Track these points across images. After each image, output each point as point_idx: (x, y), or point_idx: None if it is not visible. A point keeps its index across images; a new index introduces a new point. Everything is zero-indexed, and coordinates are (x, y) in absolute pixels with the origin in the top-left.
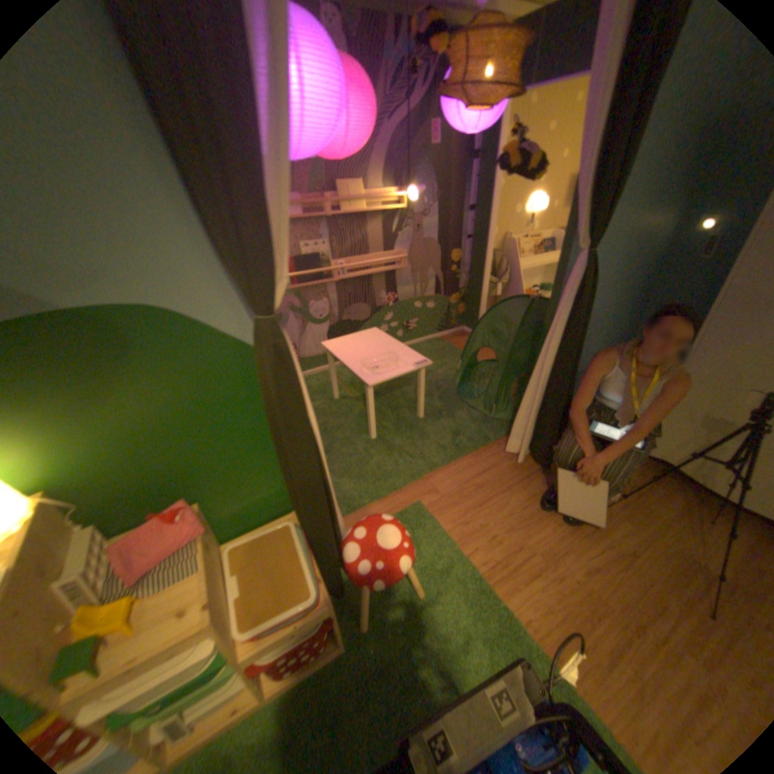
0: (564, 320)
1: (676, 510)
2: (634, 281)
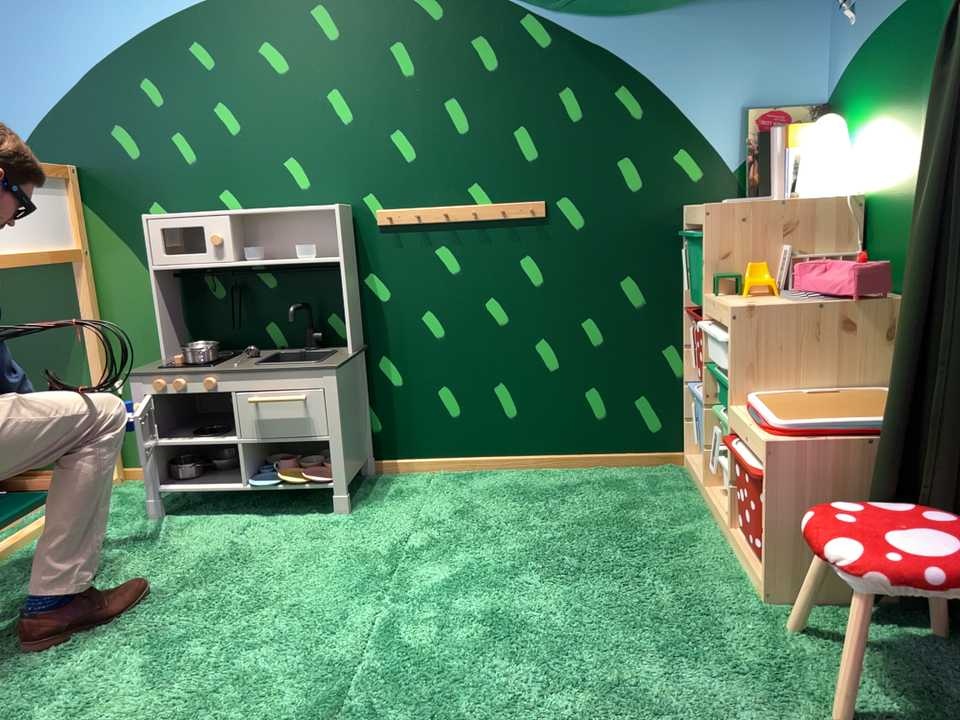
0: None
1: None
2: None
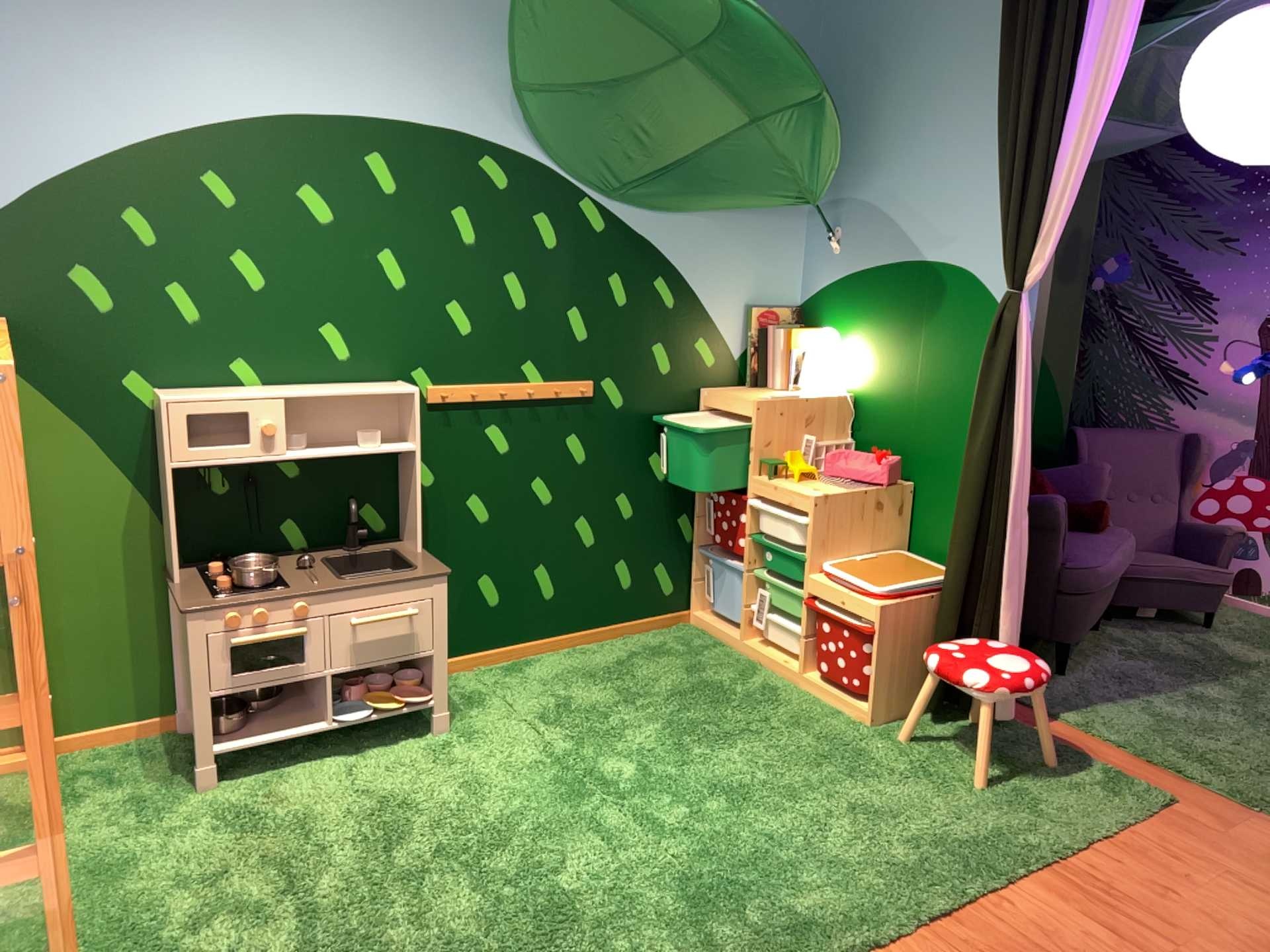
0: None
1: None
2: None
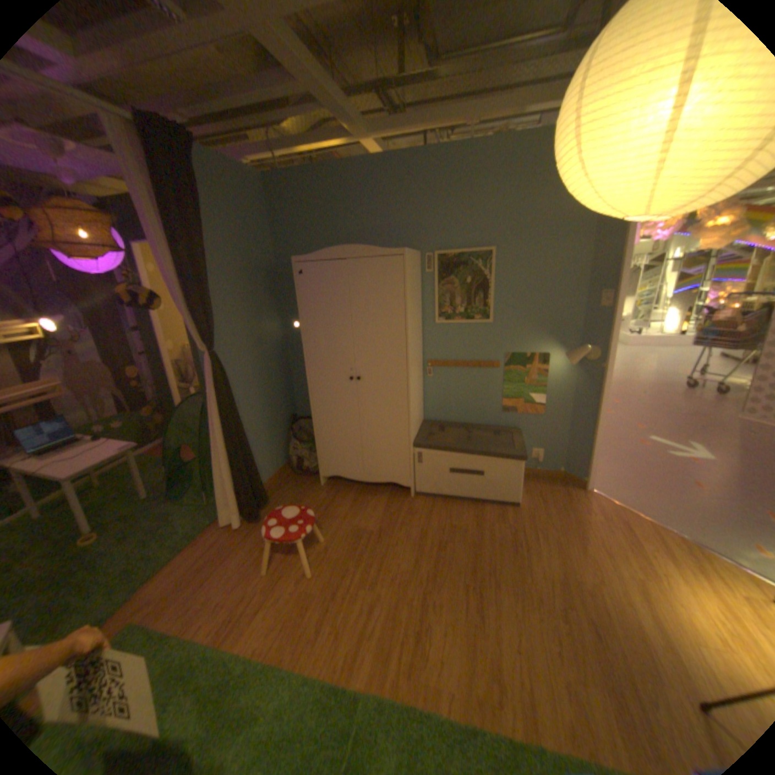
0: (214, 402)
1: (349, 503)
2: (269, 364)
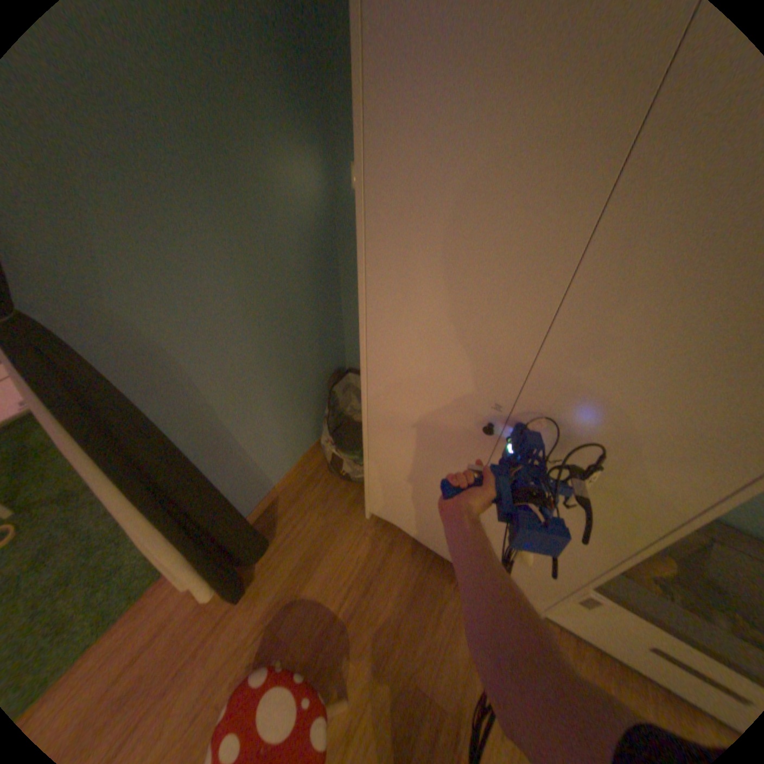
0: (82, 453)
1: (408, 594)
2: (288, 281)
